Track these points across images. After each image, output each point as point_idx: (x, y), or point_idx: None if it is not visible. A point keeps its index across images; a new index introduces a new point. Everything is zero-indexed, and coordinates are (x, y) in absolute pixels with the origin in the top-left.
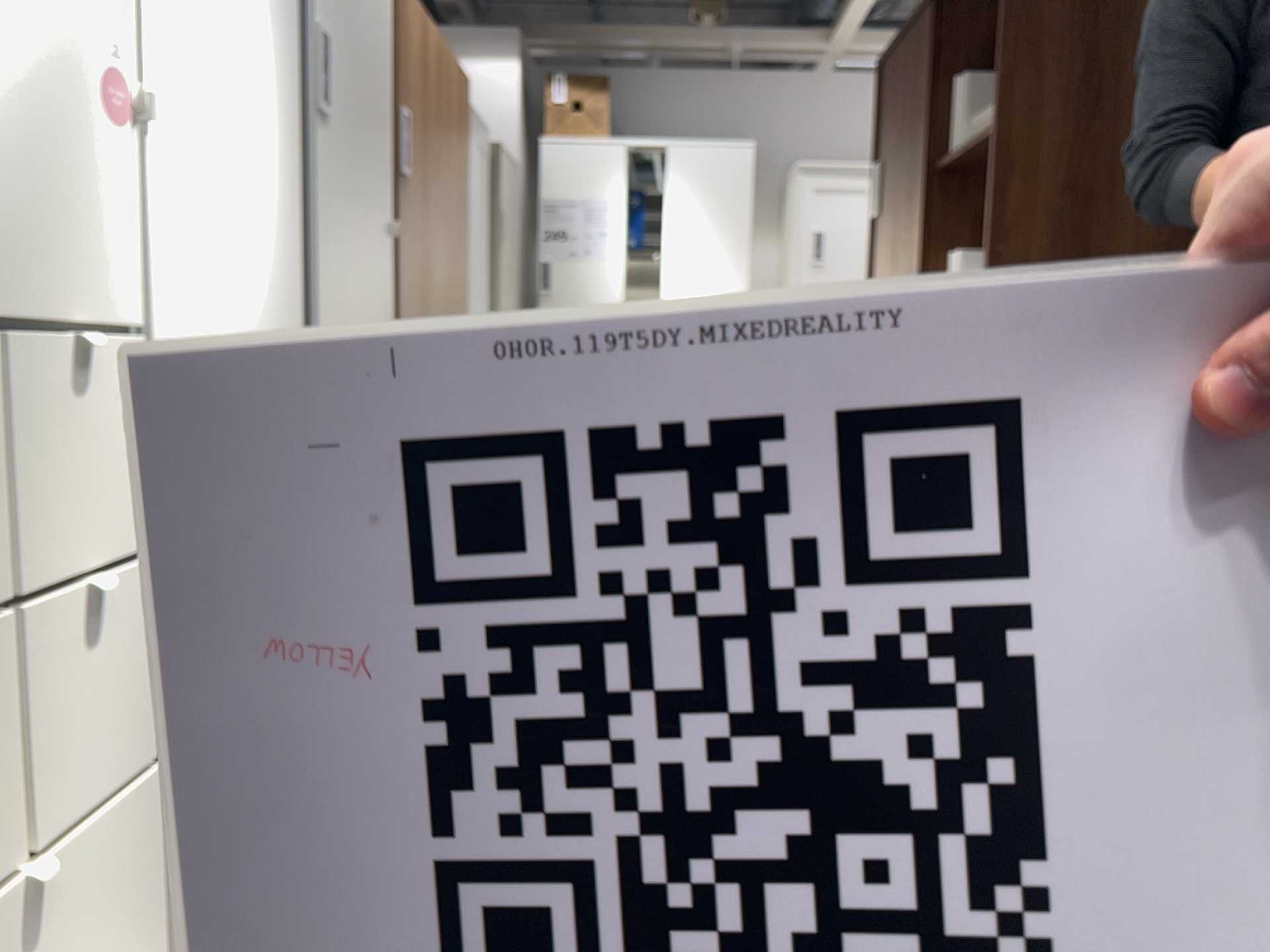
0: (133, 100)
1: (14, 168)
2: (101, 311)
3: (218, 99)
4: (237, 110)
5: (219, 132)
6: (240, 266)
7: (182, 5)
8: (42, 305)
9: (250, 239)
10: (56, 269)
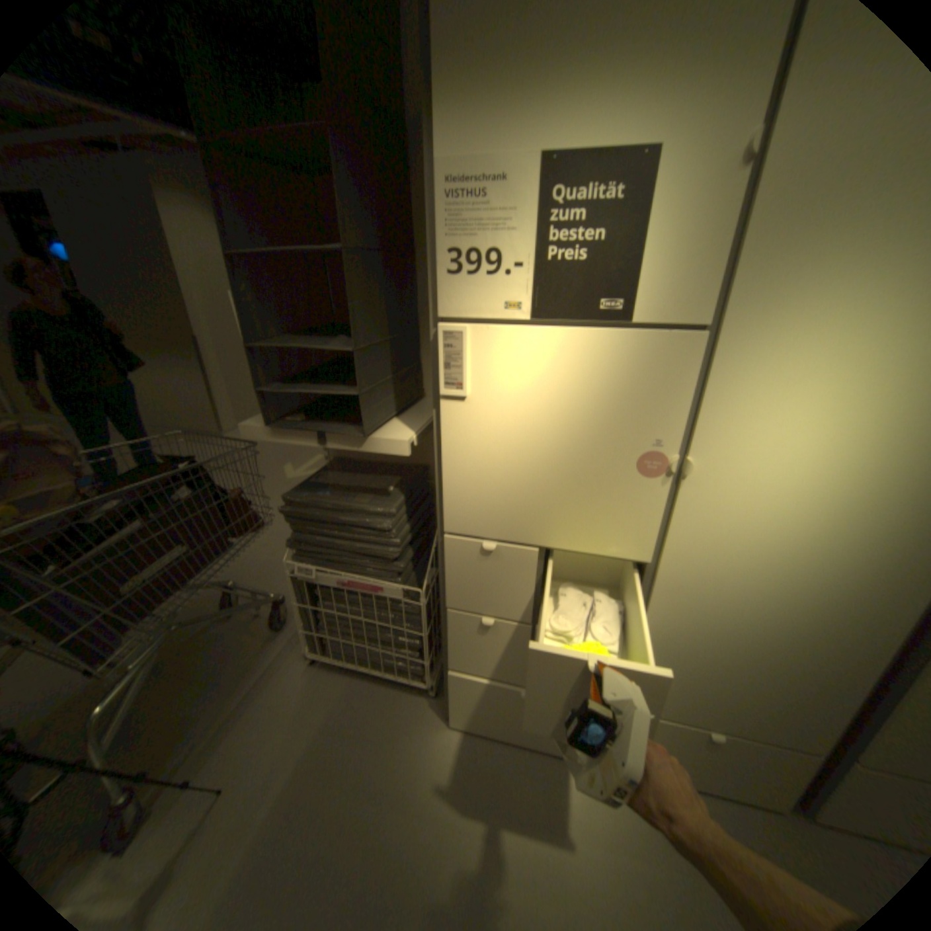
0: (674, 469)
1: (573, 500)
2: (626, 554)
3: (826, 448)
4: (864, 452)
5: (817, 470)
6: (818, 550)
7: (782, 398)
8: (581, 547)
9: (848, 535)
10: (594, 536)
